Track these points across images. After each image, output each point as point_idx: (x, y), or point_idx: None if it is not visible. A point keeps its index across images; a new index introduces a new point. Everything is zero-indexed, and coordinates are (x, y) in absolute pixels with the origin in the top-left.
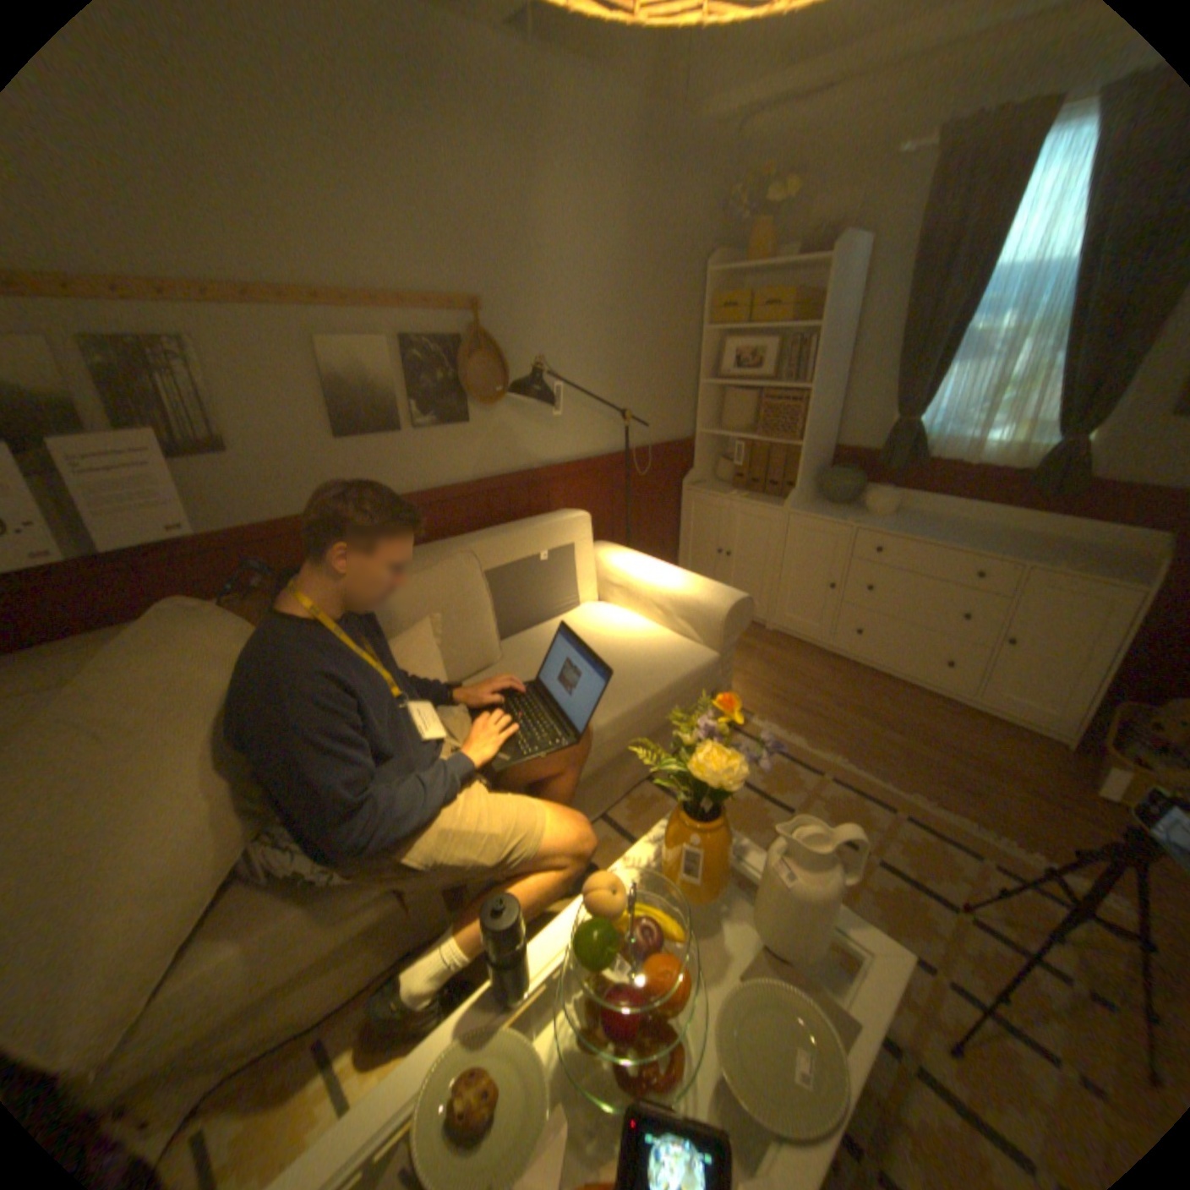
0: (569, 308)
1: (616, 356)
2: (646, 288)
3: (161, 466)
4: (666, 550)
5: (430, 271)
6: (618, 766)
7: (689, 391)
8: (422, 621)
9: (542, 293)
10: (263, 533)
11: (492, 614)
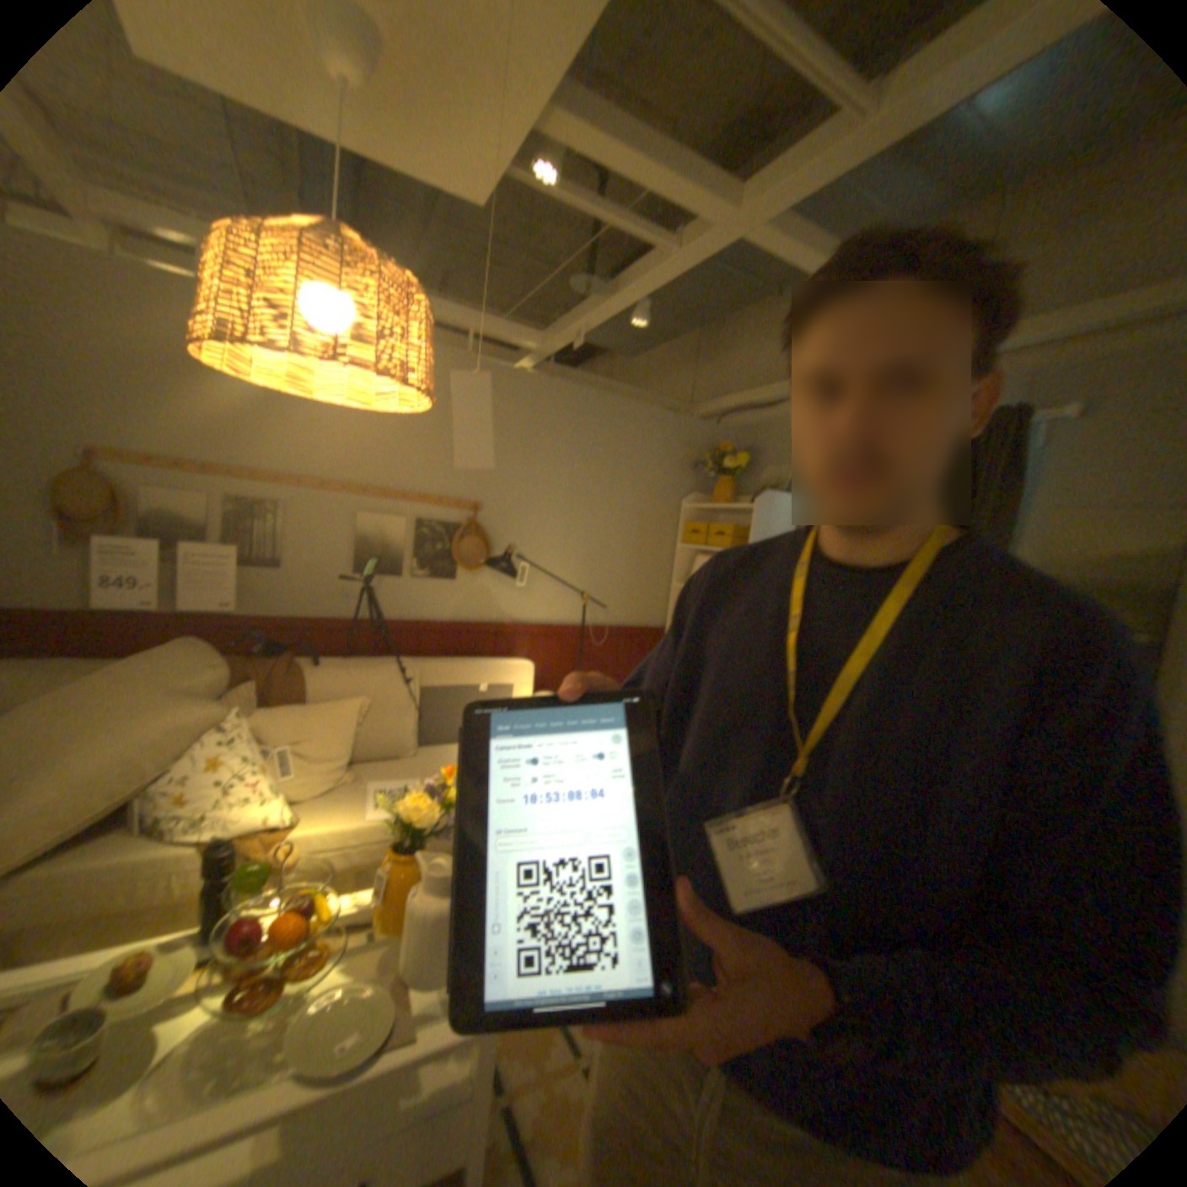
0: (553, 517)
1: (592, 554)
2: (623, 512)
3: (237, 570)
4: None
5: (448, 484)
6: None
7: (662, 590)
8: (346, 702)
9: (531, 506)
10: (282, 623)
11: (412, 716)
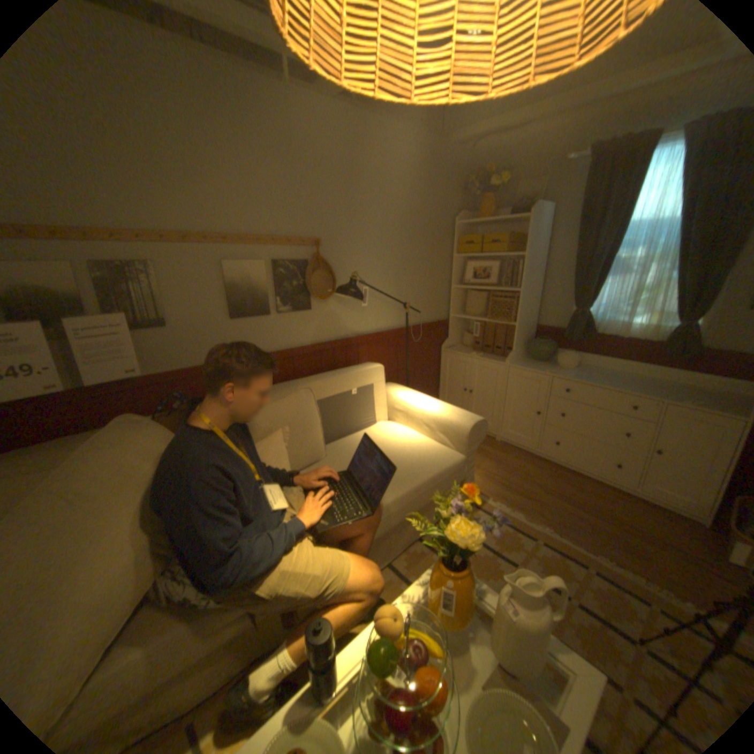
0: (373, 244)
1: (401, 272)
2: (418, 233)
3: (127, 335)
4: (431, 388)
5: (292, 224)
6: (399, 531)
7: (445, 292)
8: (276, 431)
9: (357, 236)
10: (183, 375)
11: (320, 428)
